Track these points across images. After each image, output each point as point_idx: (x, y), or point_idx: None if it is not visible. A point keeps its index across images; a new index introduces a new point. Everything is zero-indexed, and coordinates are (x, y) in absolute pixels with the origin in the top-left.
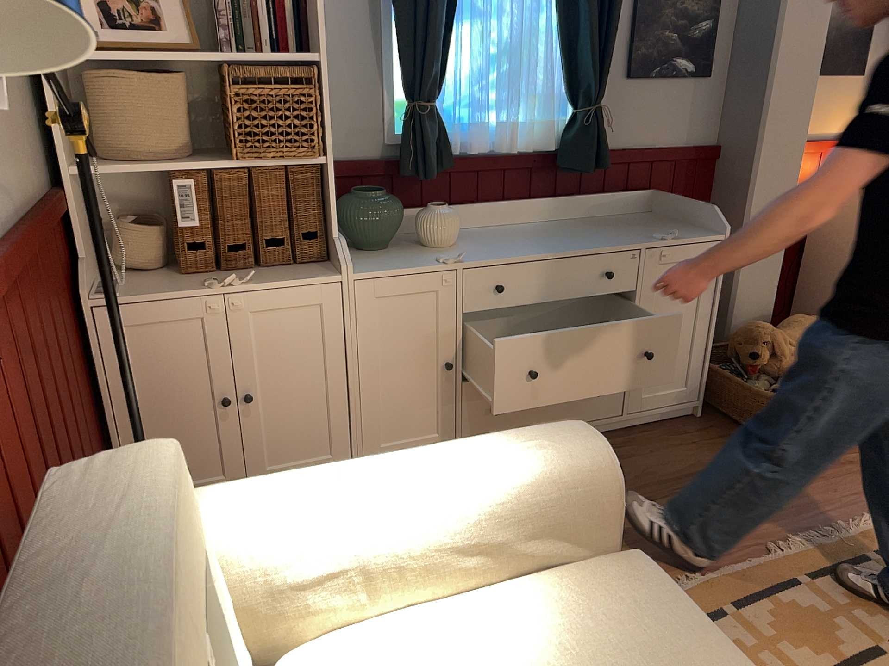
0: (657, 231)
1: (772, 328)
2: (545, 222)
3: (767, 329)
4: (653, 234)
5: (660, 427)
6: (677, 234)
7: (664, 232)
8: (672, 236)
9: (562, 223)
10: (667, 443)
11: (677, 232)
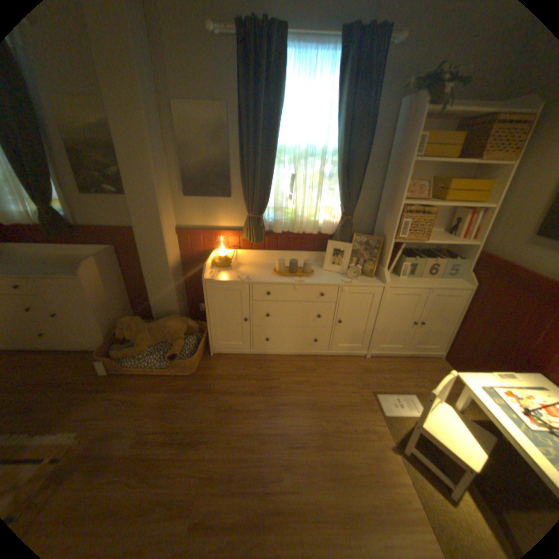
0: (66, 268)
1: (135, 322)
2: (54, 255)
3: (127, 322)
4: (54, 270)
5: (83, 355)
6: (49, 273)
7: (58, 270)
8: (45, 274)
9: (56, 257)
10: (69, 364)
11: (52, 272)
